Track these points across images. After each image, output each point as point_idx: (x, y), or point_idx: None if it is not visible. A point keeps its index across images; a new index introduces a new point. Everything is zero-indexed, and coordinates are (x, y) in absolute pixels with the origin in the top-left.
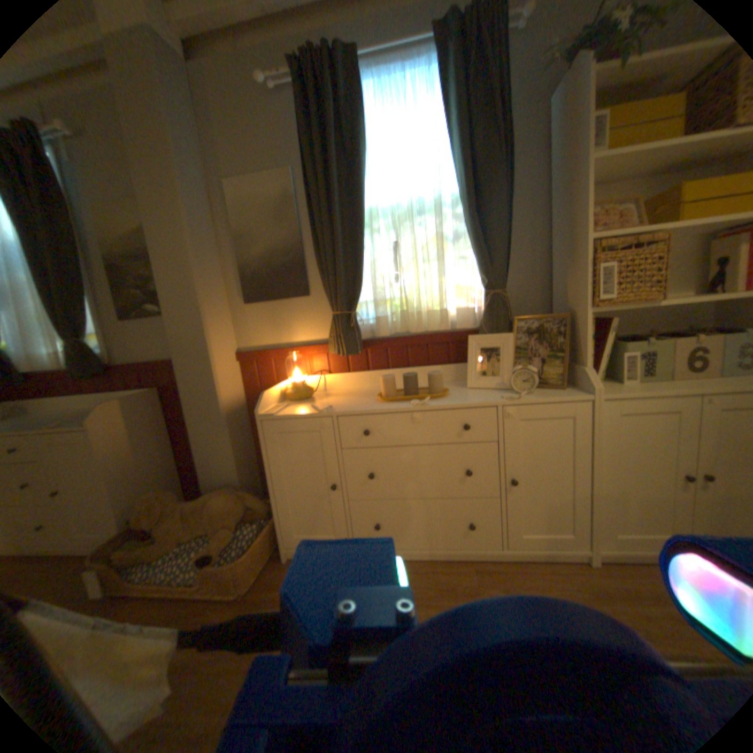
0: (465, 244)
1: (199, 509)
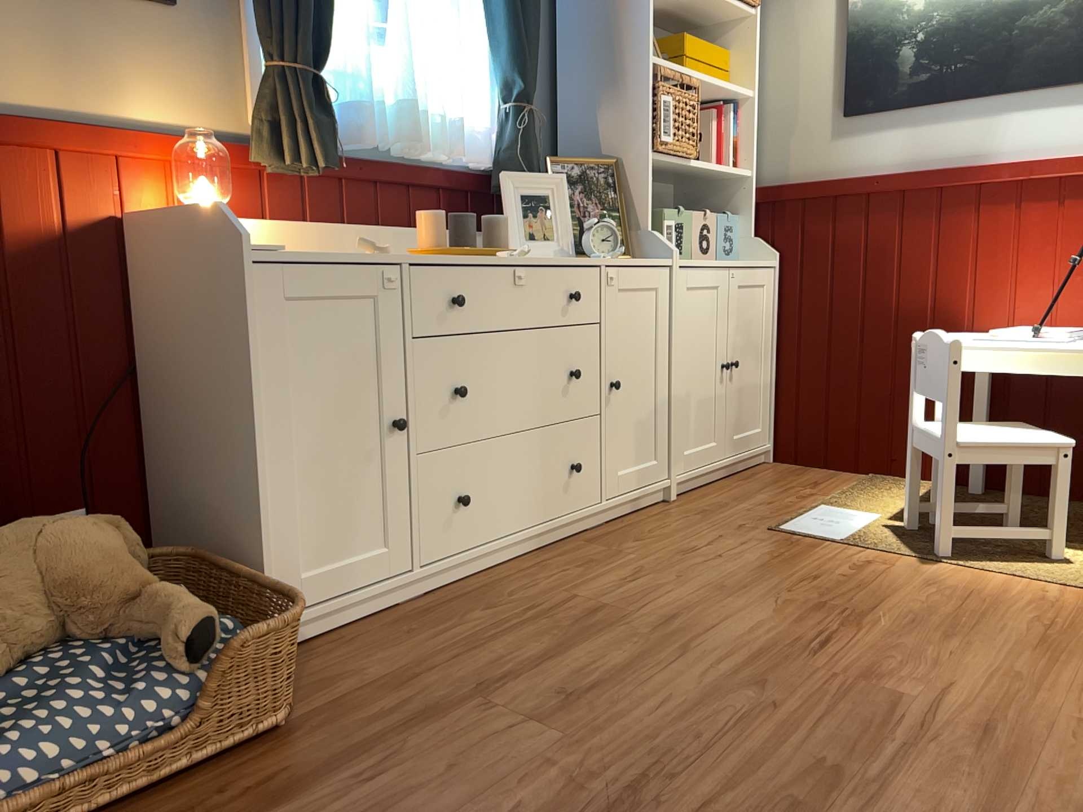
0: (472, 17)
1: (5, 567)
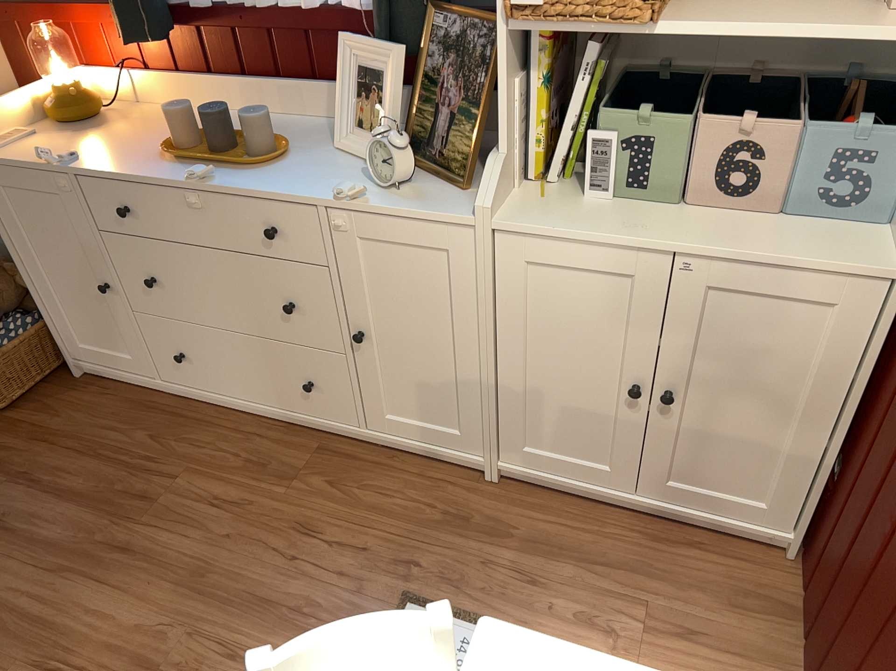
0: None
1: None
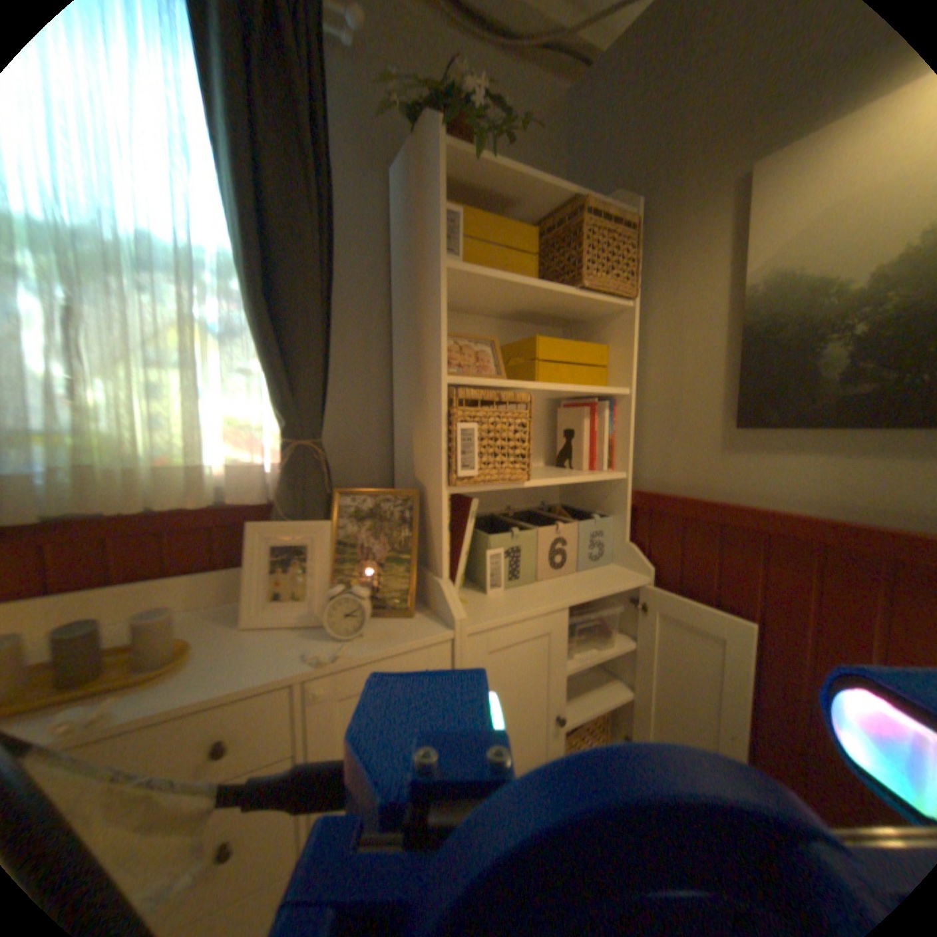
0: (247, 346)
1: None
